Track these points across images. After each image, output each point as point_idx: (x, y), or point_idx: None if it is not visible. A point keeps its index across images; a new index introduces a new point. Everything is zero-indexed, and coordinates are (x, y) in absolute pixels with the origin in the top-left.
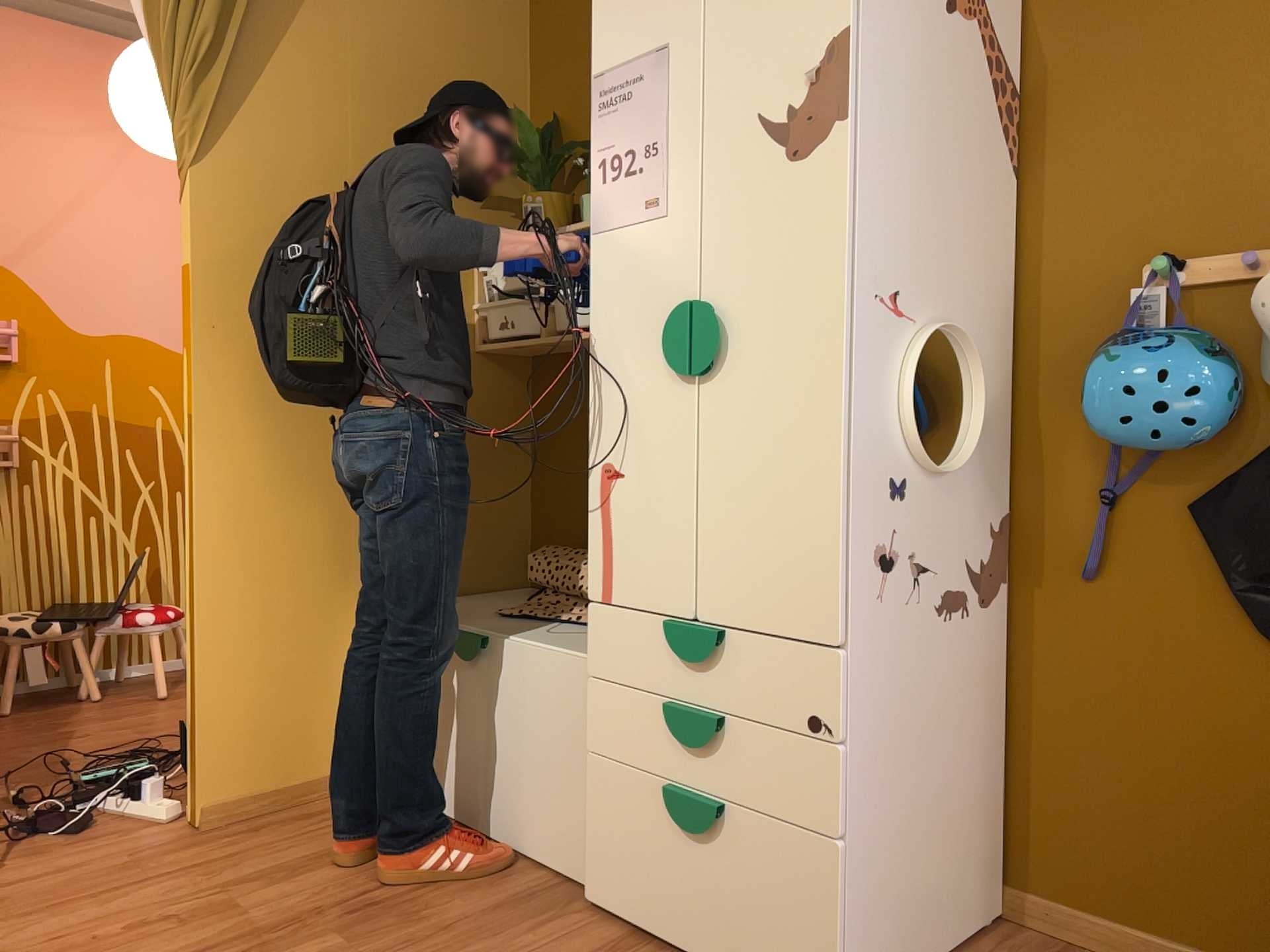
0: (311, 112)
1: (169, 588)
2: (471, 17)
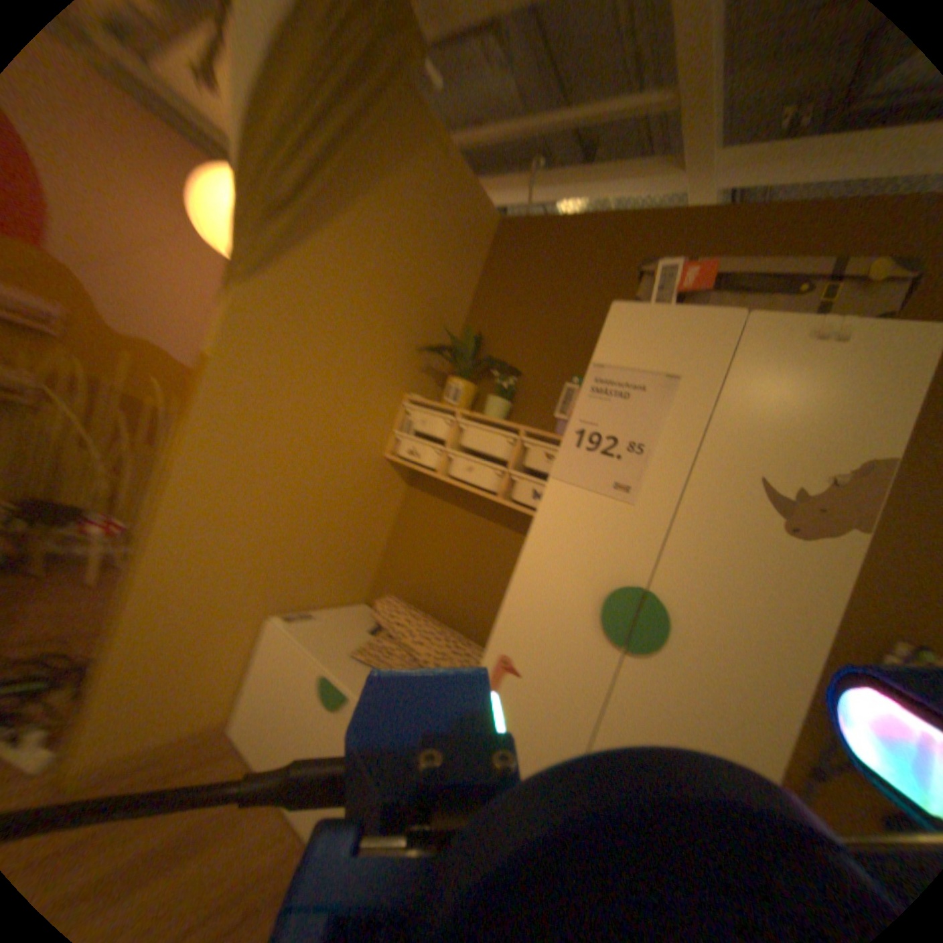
0: (337, 273)
1: (120, 503)
2: (453, 252)
